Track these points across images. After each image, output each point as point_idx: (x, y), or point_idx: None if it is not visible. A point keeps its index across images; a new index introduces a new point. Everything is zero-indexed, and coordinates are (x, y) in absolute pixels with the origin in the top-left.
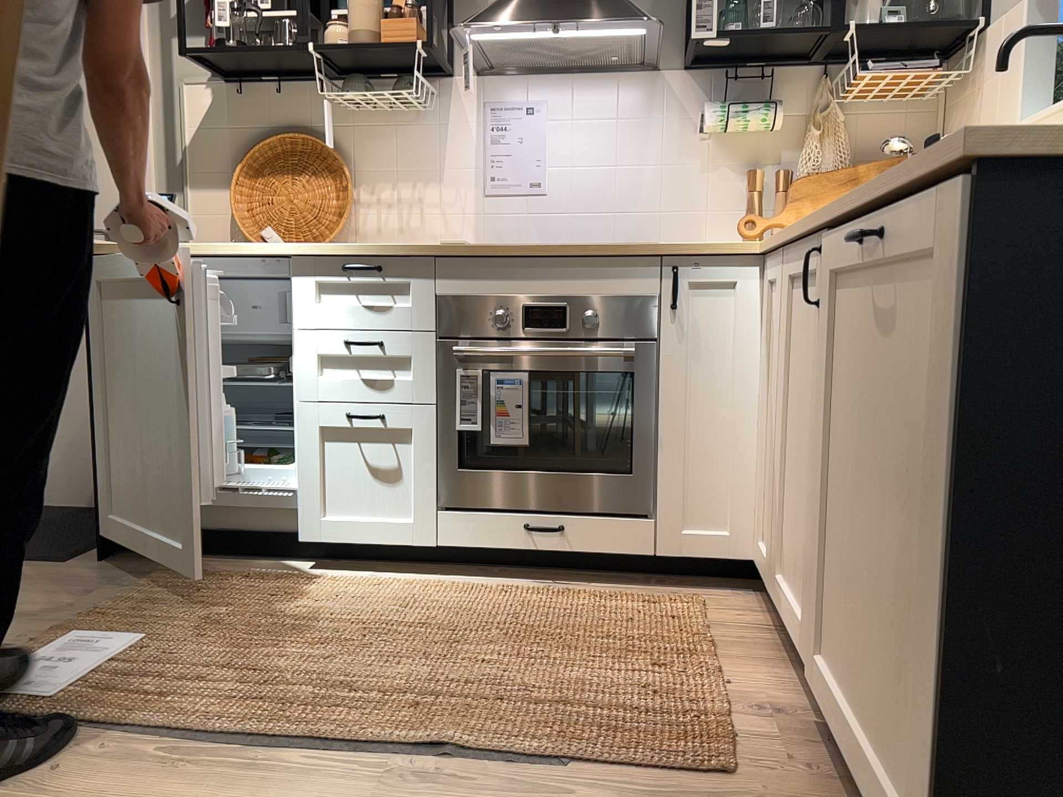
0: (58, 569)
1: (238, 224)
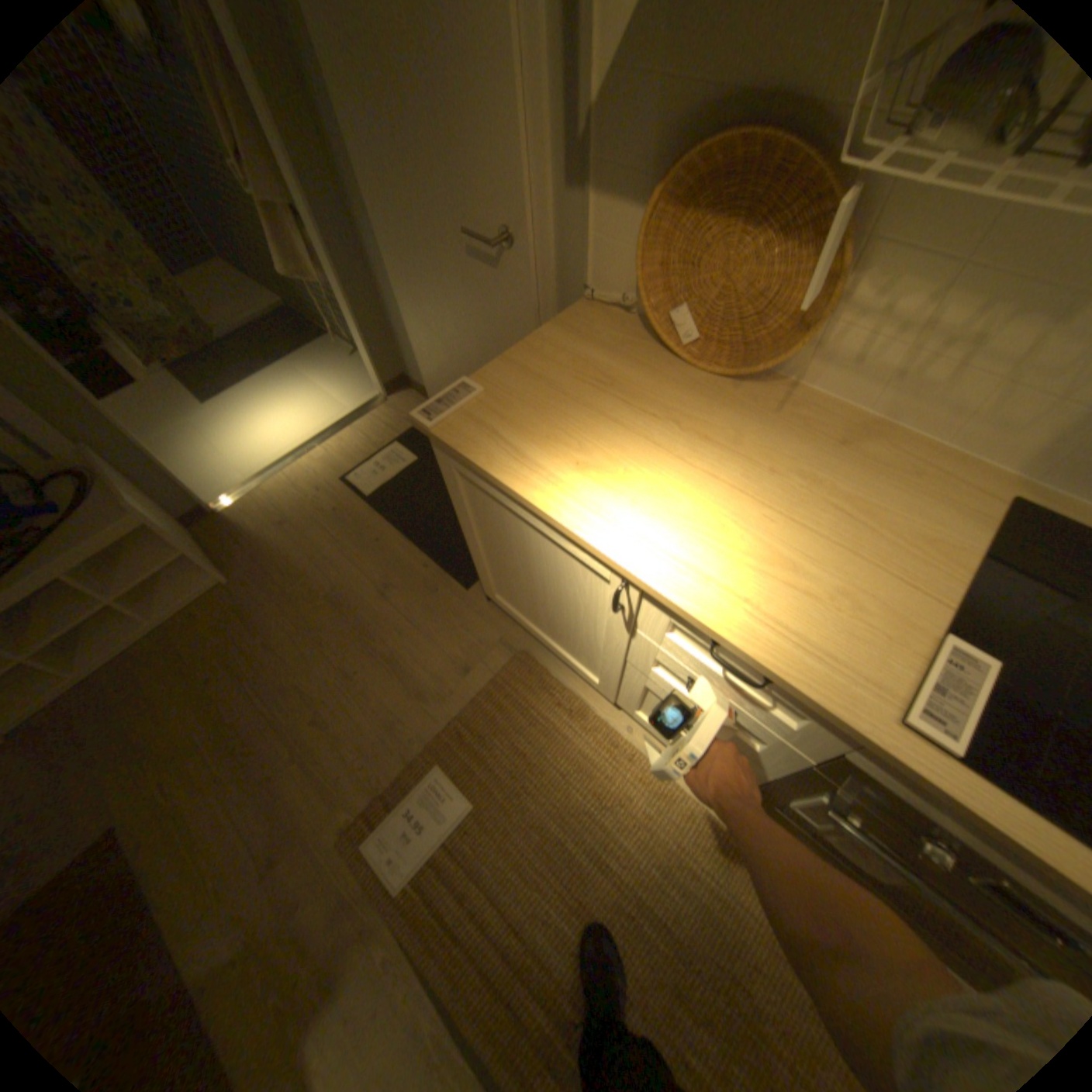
0: (460, 603)
1: (641, 294)
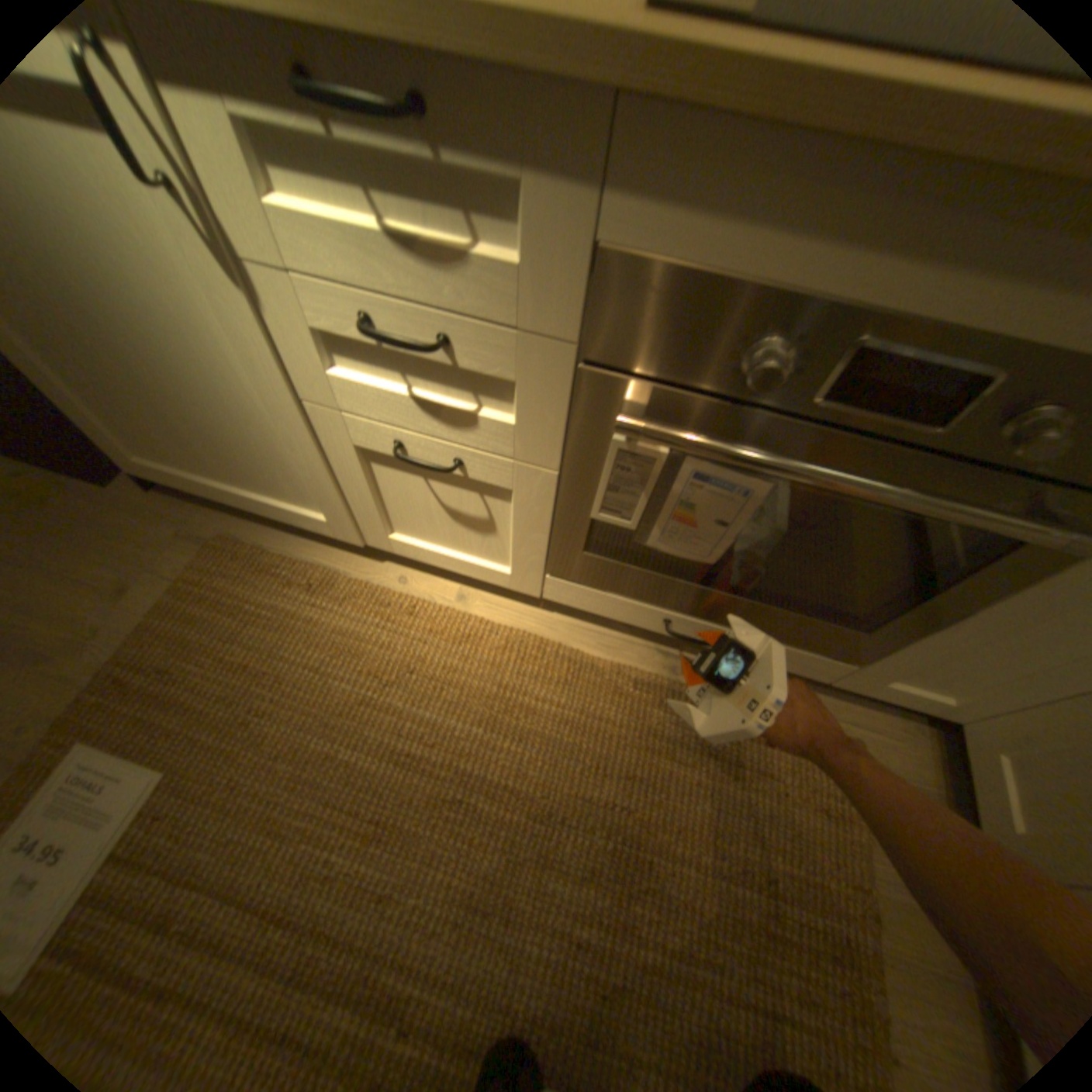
0: (95, 505)
1: None
